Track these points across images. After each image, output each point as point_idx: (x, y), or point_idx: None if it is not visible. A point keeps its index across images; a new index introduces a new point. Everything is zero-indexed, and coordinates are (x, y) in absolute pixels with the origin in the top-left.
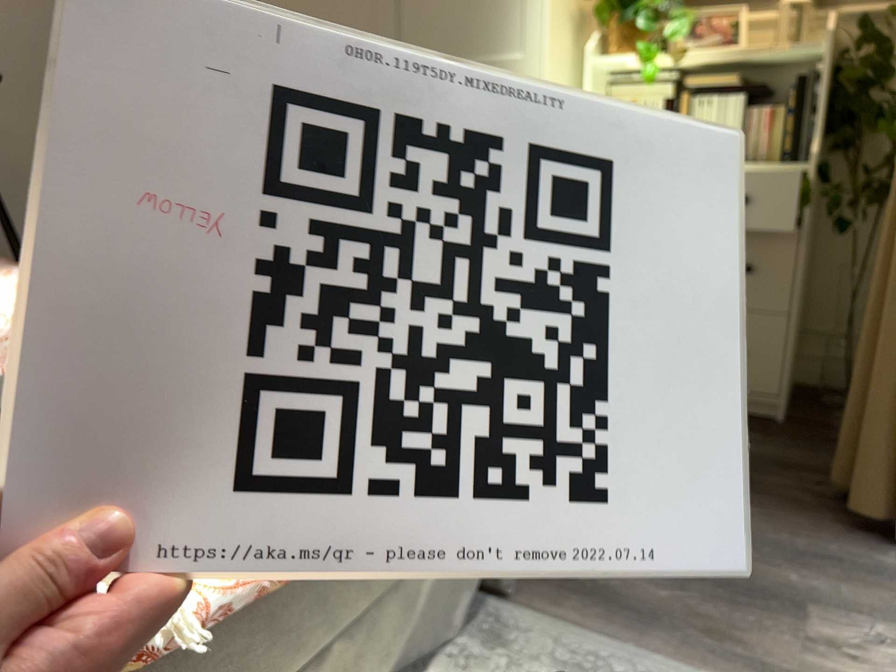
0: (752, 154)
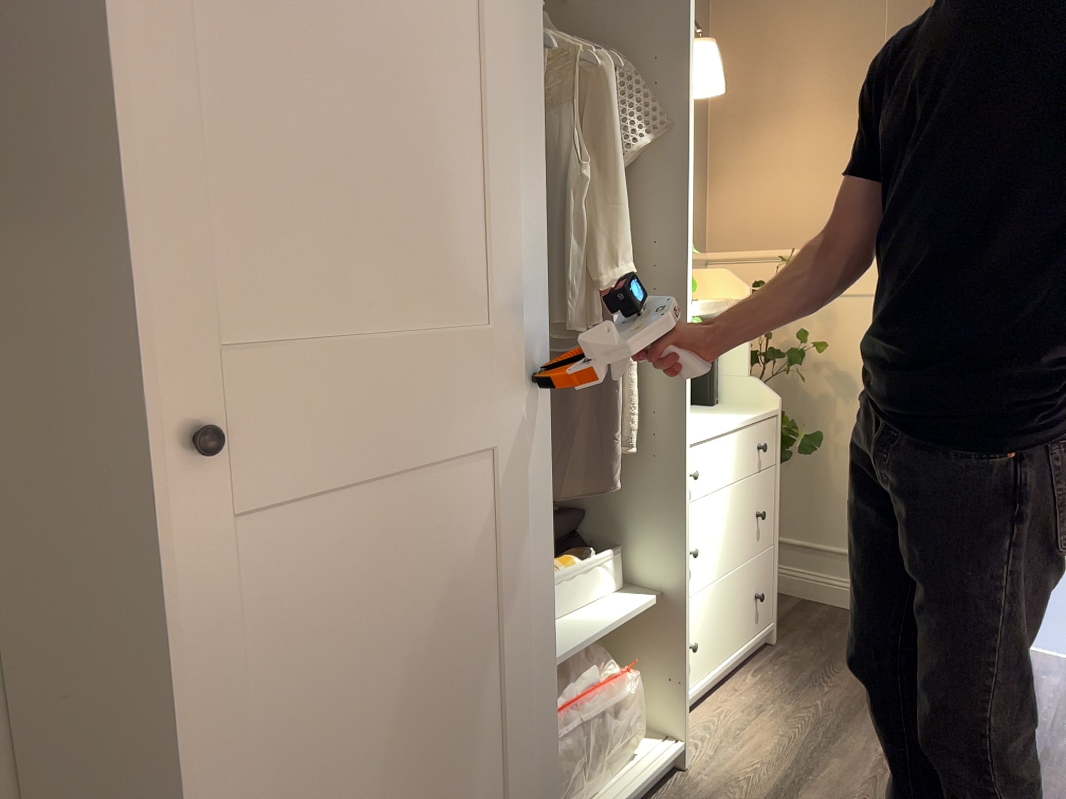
0: None
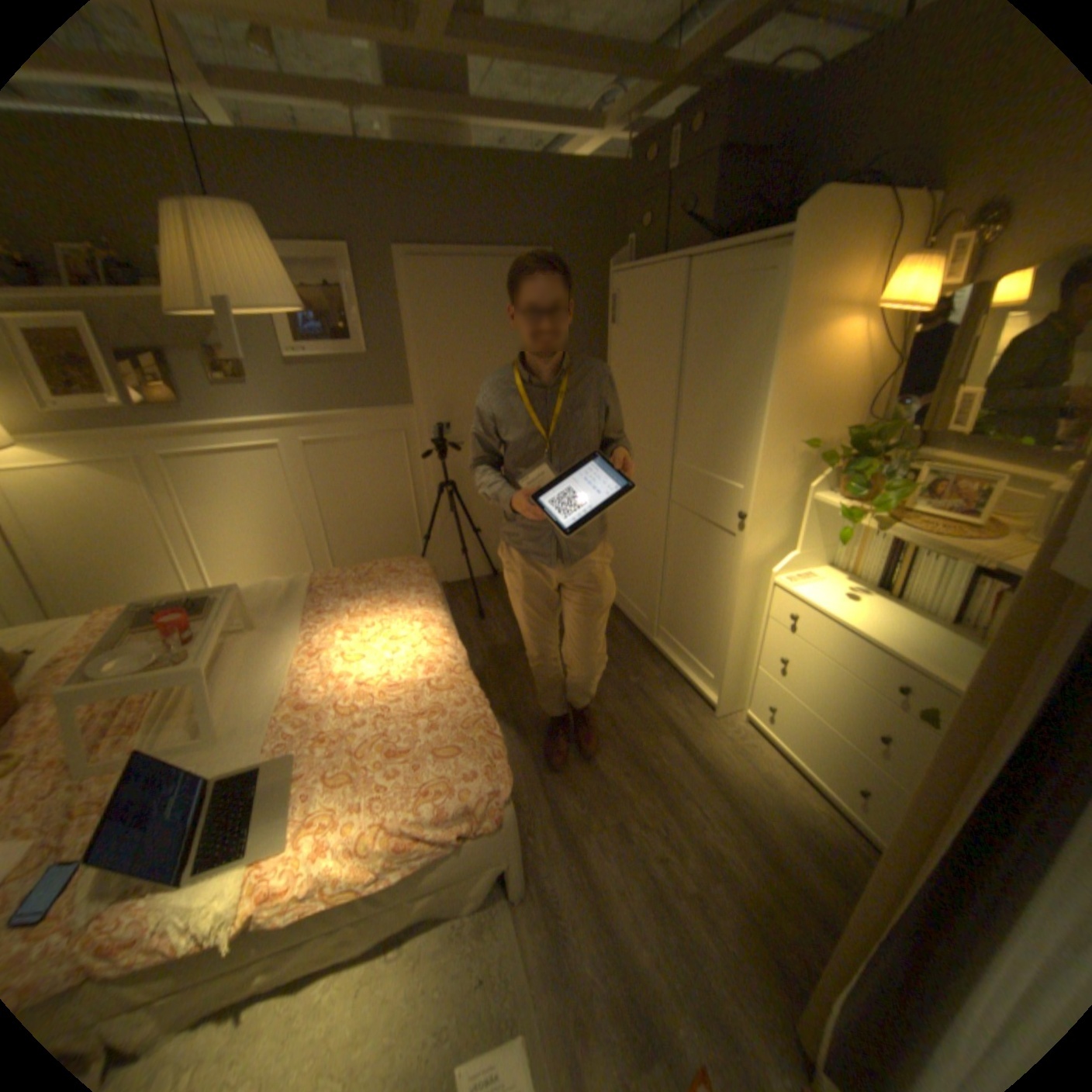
0: (971, 619)
